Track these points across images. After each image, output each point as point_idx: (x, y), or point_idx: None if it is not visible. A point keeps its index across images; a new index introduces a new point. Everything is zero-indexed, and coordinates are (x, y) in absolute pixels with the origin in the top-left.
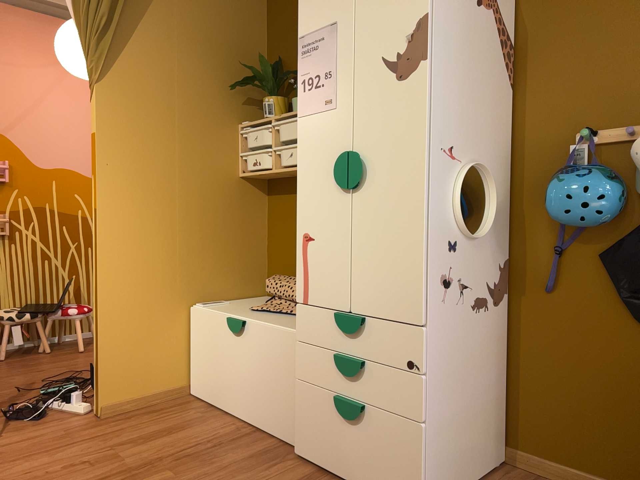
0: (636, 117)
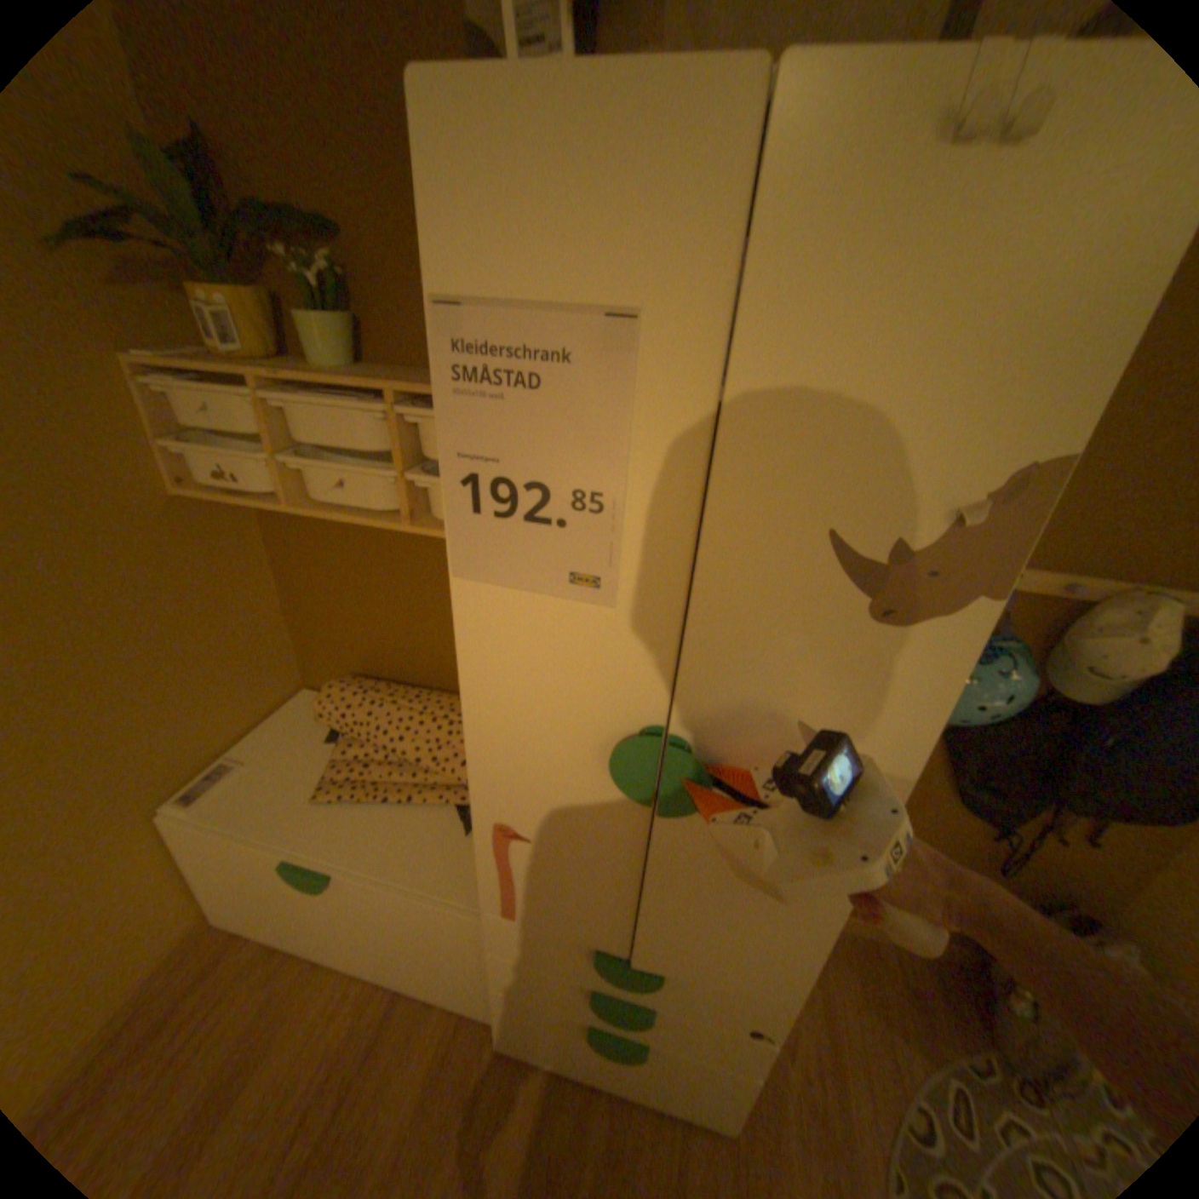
0: (1089, 560)
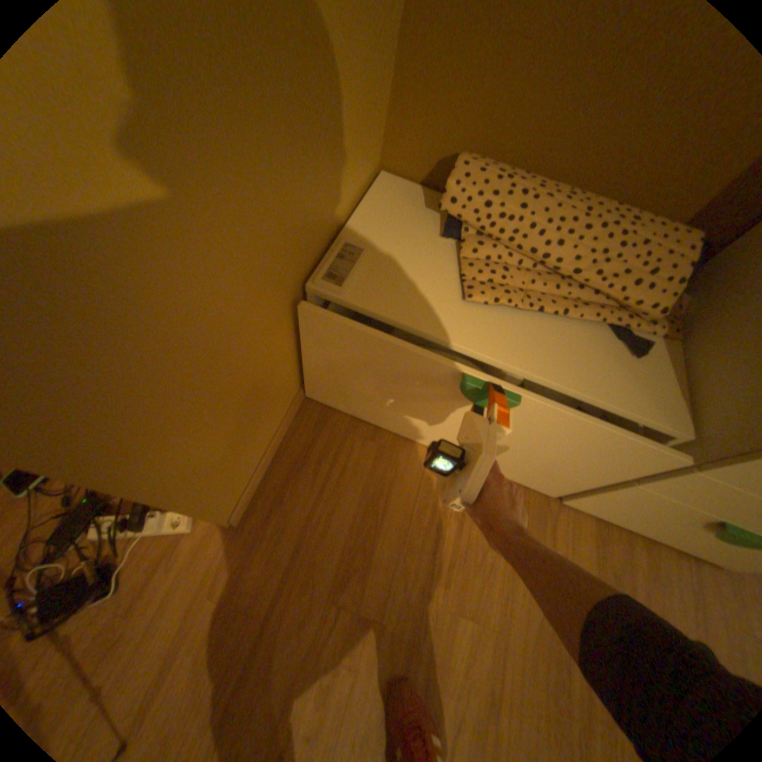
0: None
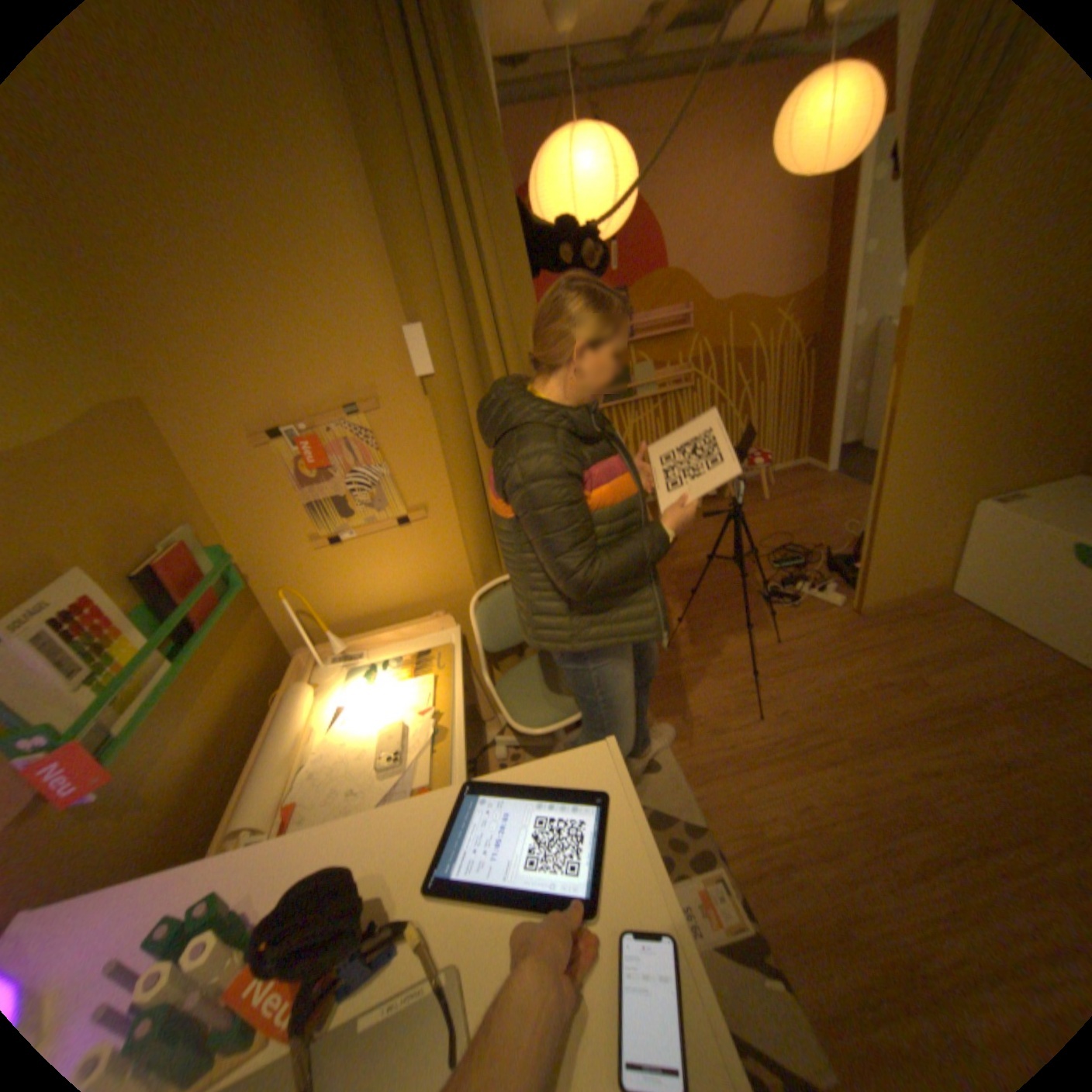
0: None
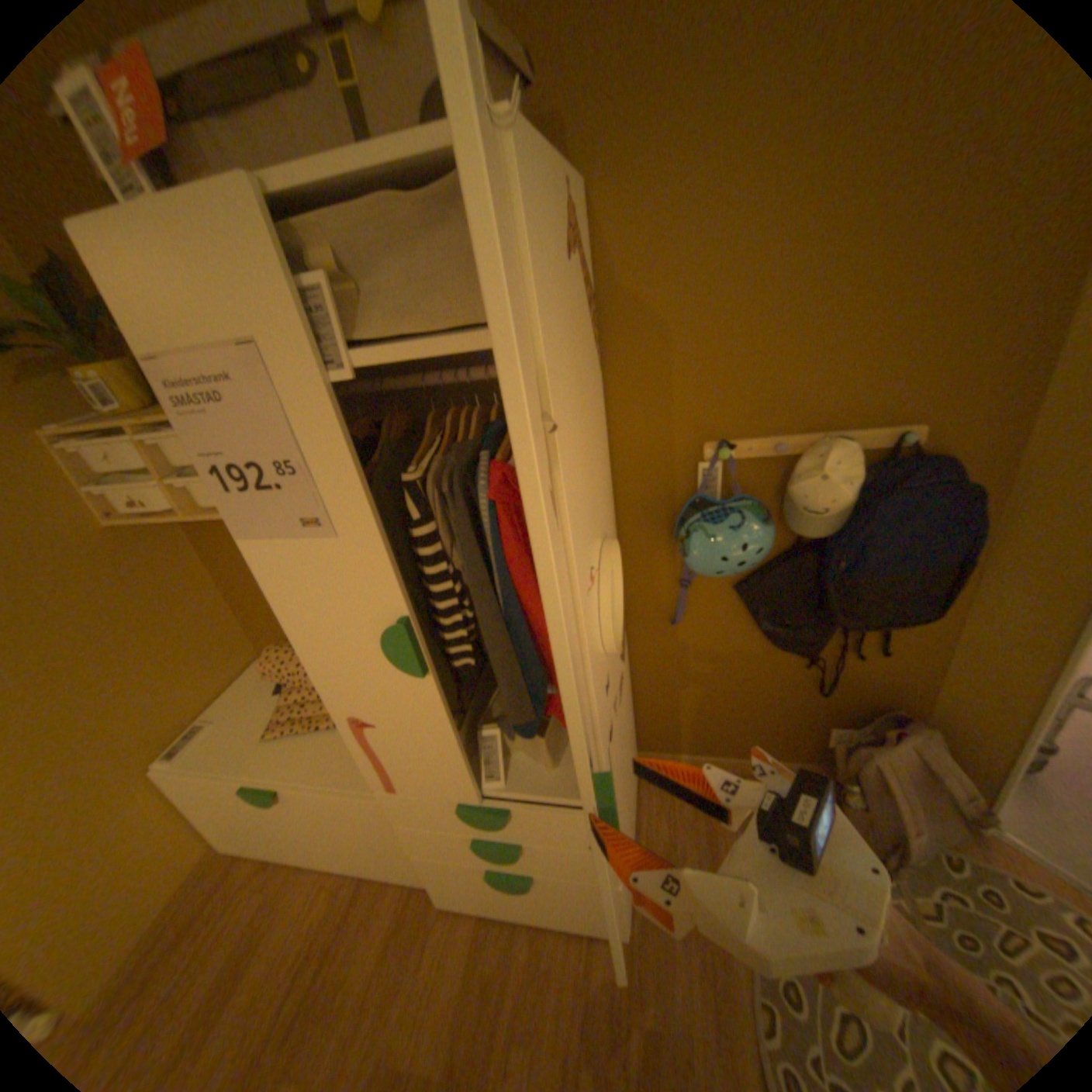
0: (785, 422)
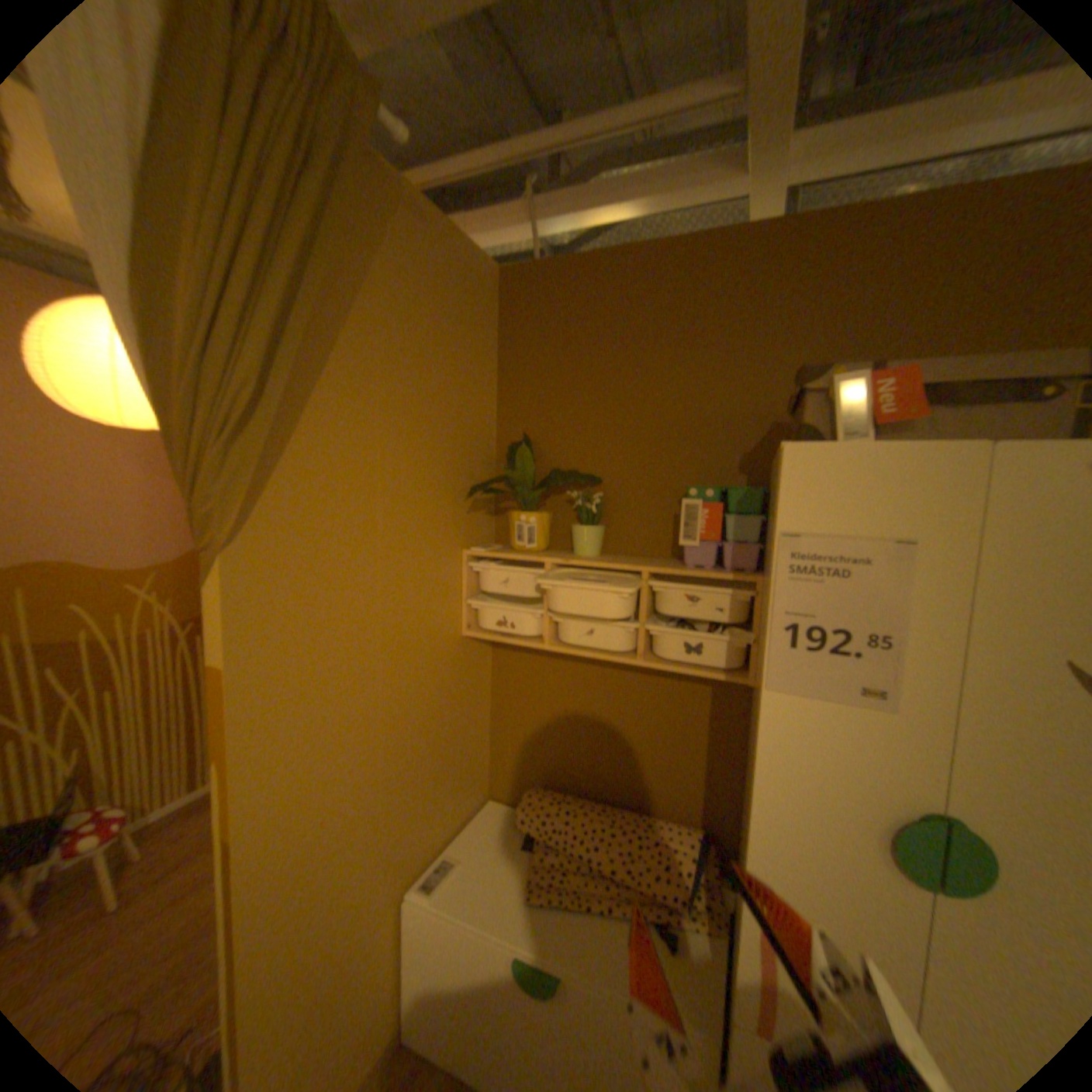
0: None
